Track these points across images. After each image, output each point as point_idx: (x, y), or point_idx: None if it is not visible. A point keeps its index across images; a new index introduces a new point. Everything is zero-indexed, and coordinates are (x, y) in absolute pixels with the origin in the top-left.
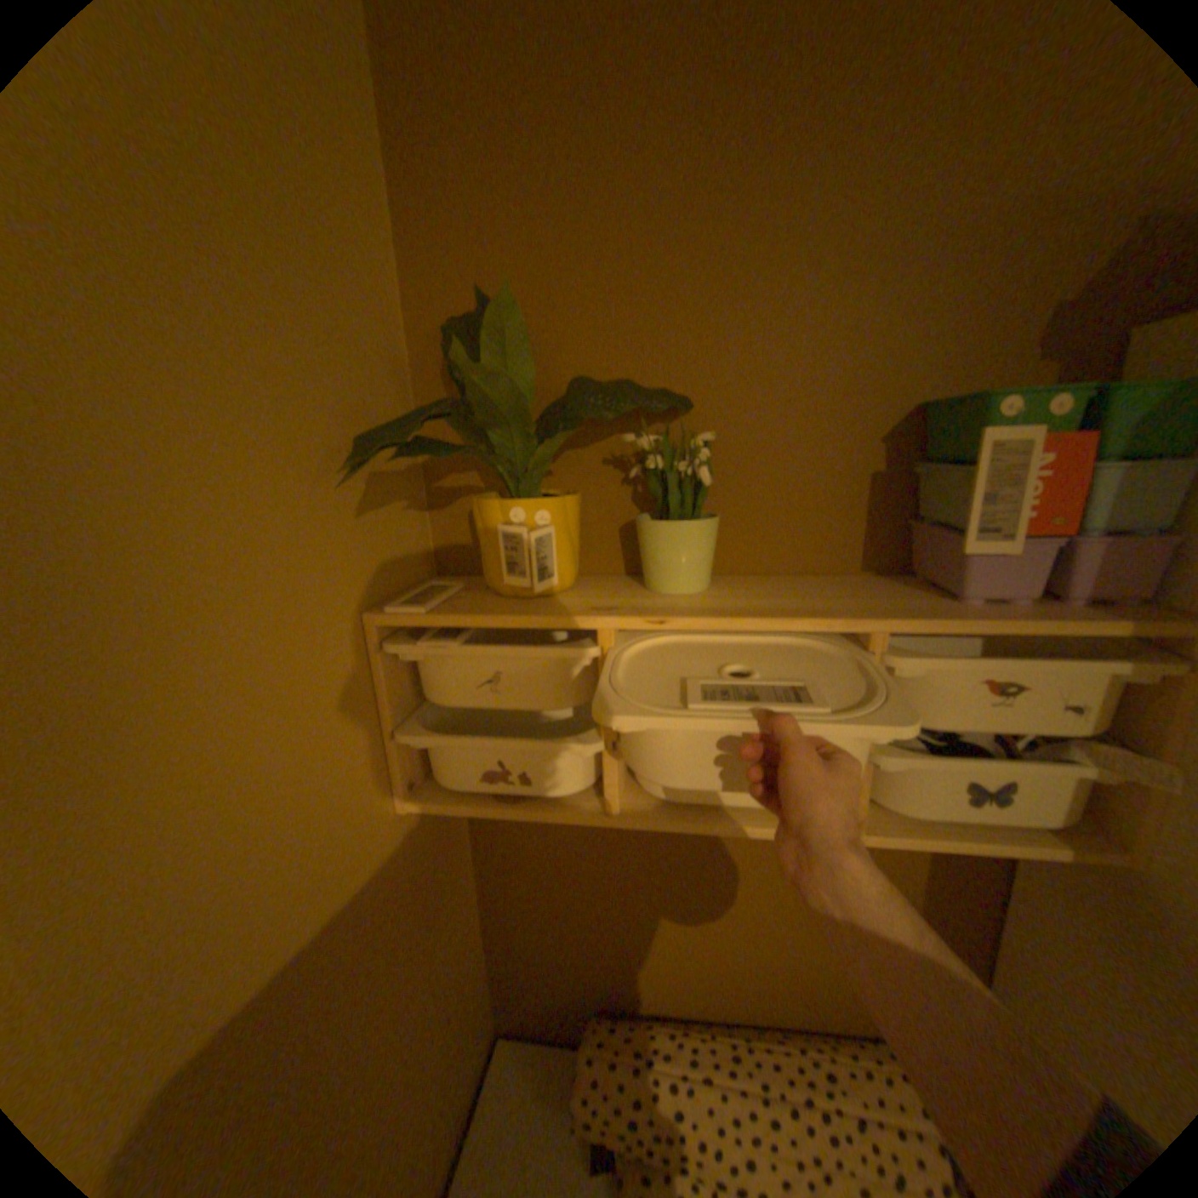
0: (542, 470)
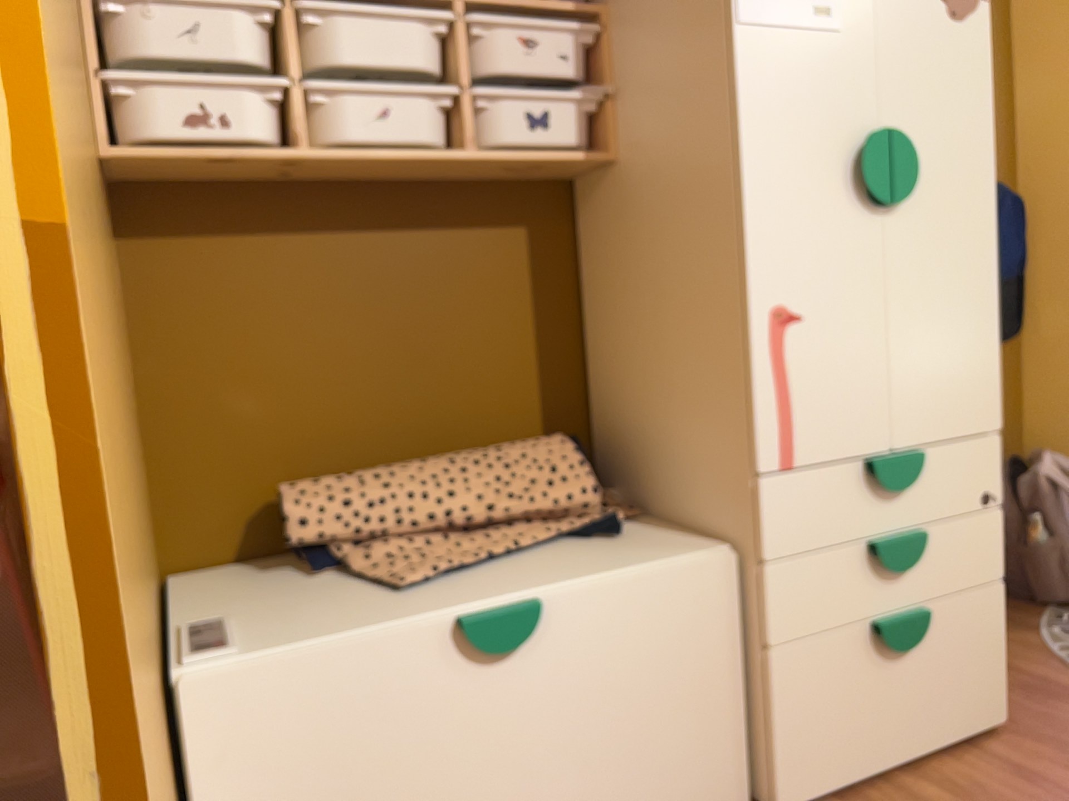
0: None
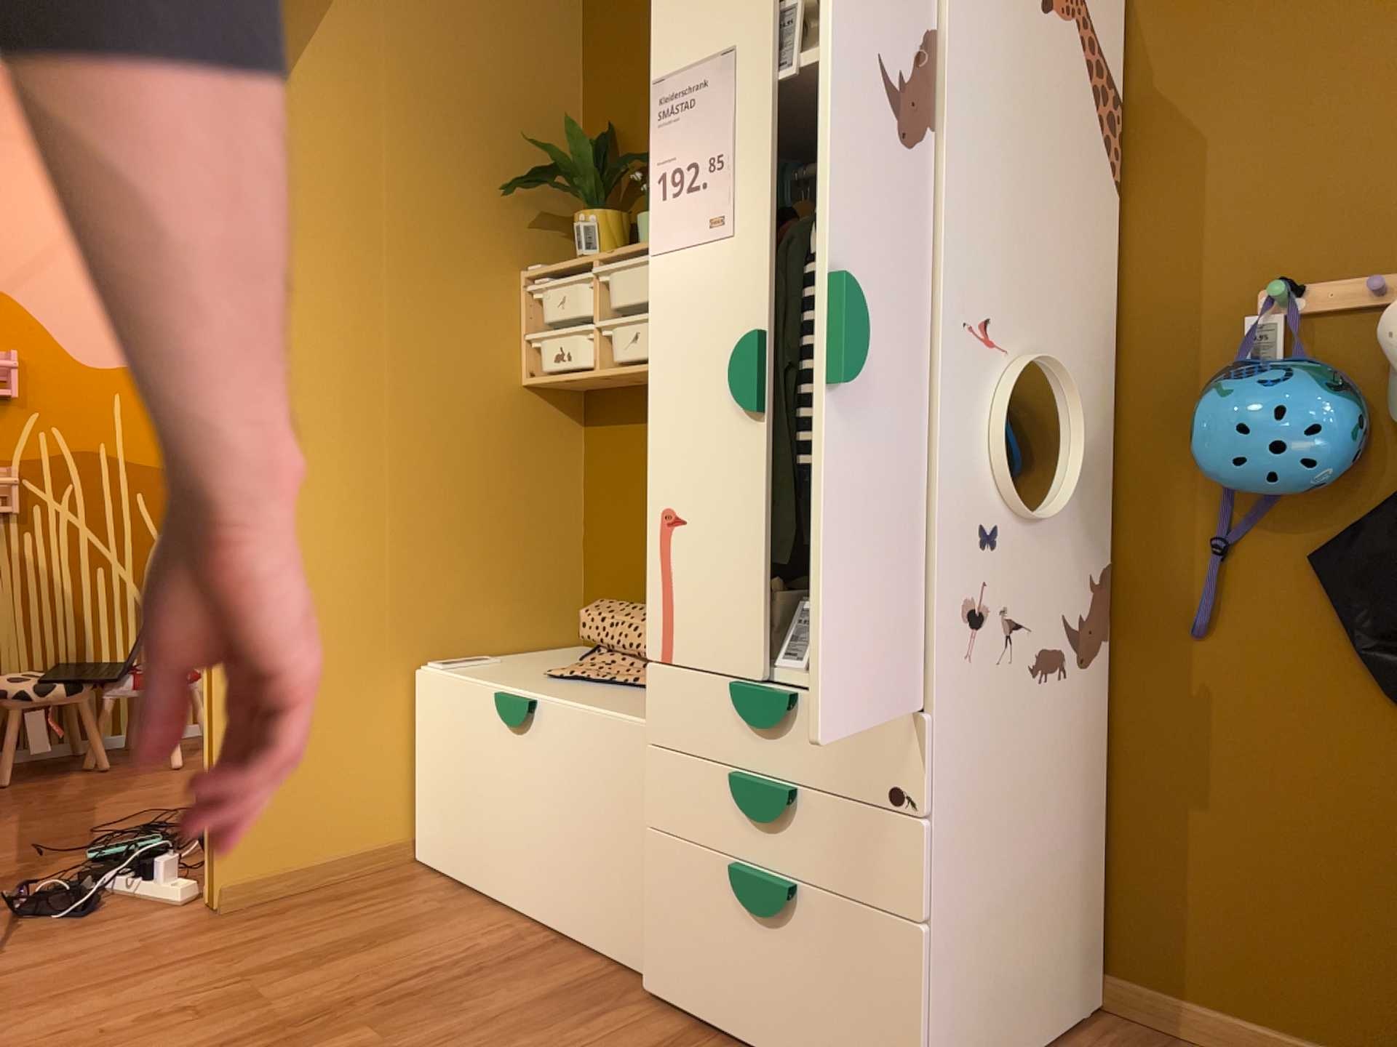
0: (603, 202)
